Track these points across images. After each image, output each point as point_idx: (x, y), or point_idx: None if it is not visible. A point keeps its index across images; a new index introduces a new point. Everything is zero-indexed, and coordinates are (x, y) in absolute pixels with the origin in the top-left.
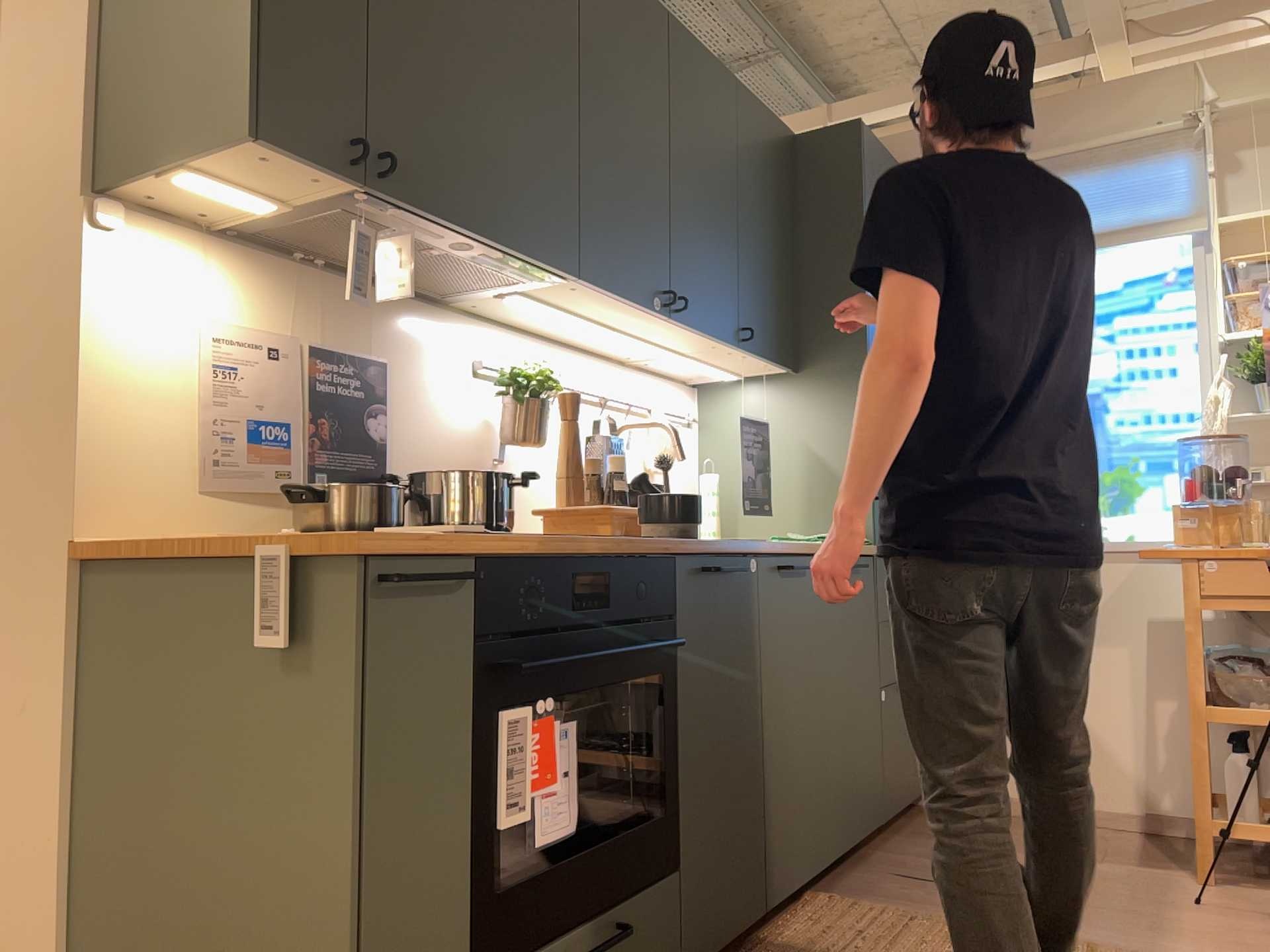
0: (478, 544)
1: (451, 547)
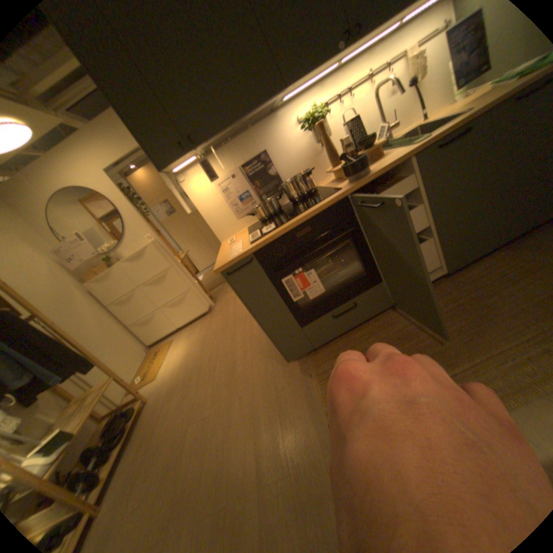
0: (249, 251)
1: (241, 257)
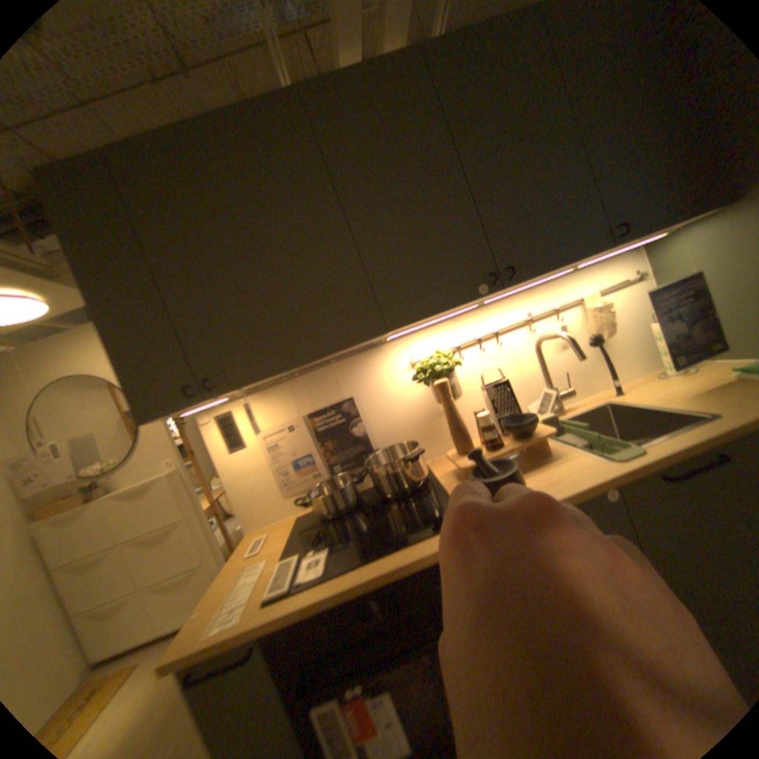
0: (249, 635)
1: (230, 644)
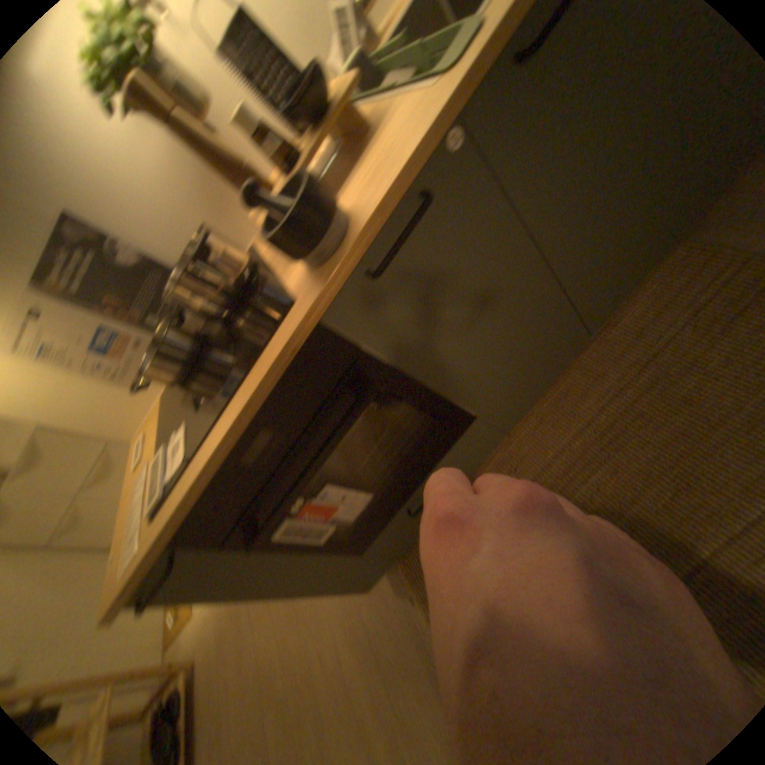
0: (149, 560)
1: (140, 574)
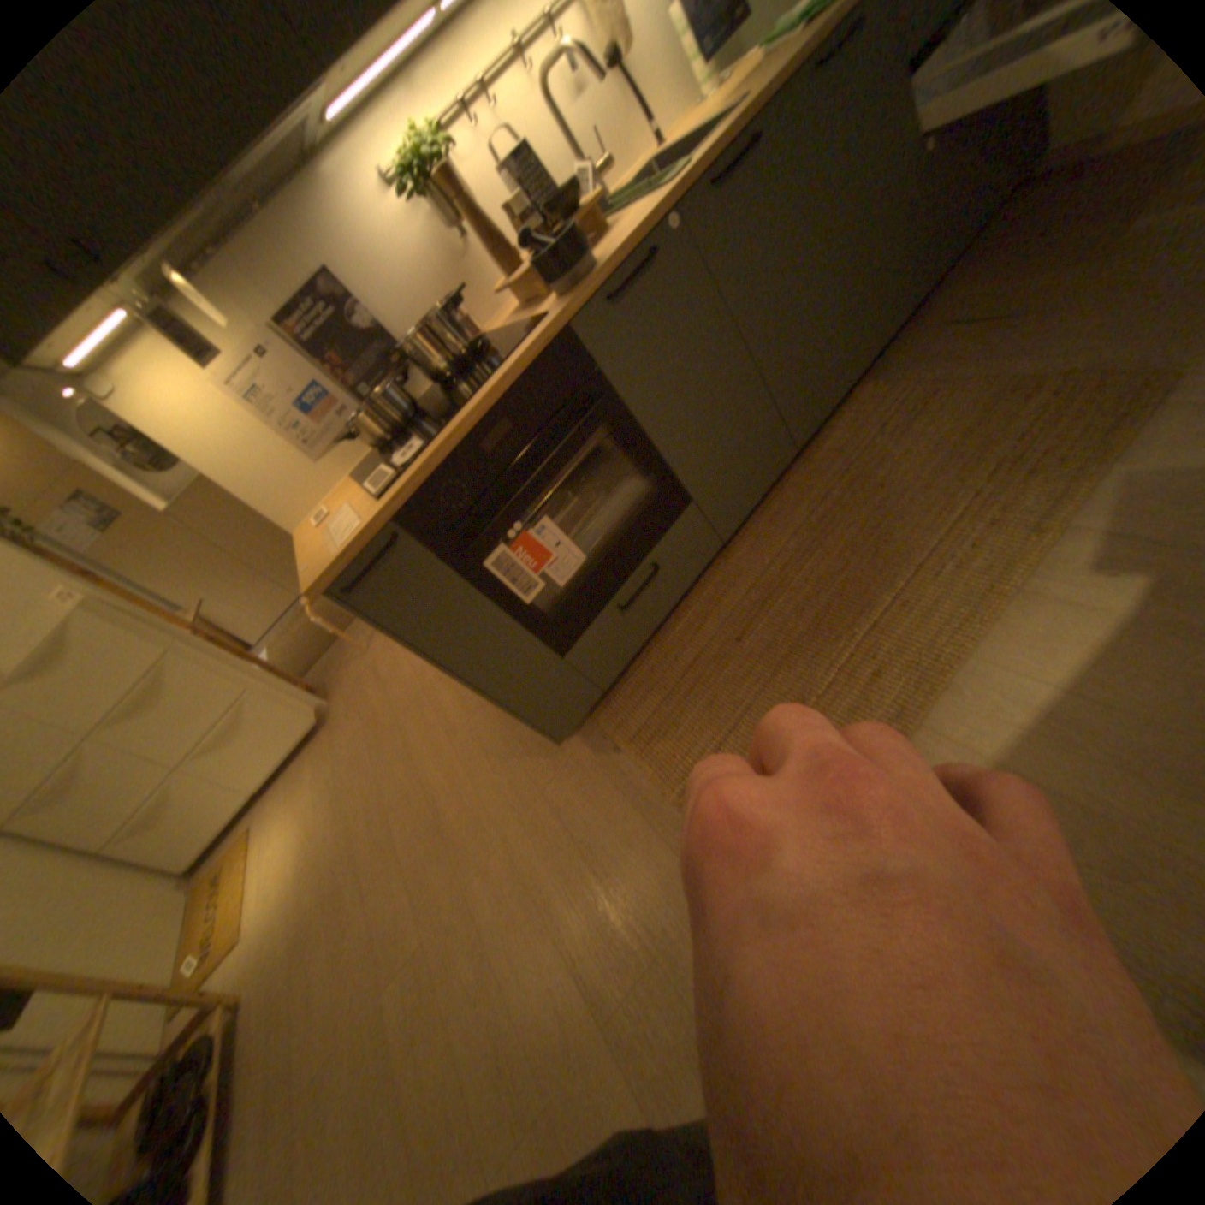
0: (381, 514)
1: (366, 534)
